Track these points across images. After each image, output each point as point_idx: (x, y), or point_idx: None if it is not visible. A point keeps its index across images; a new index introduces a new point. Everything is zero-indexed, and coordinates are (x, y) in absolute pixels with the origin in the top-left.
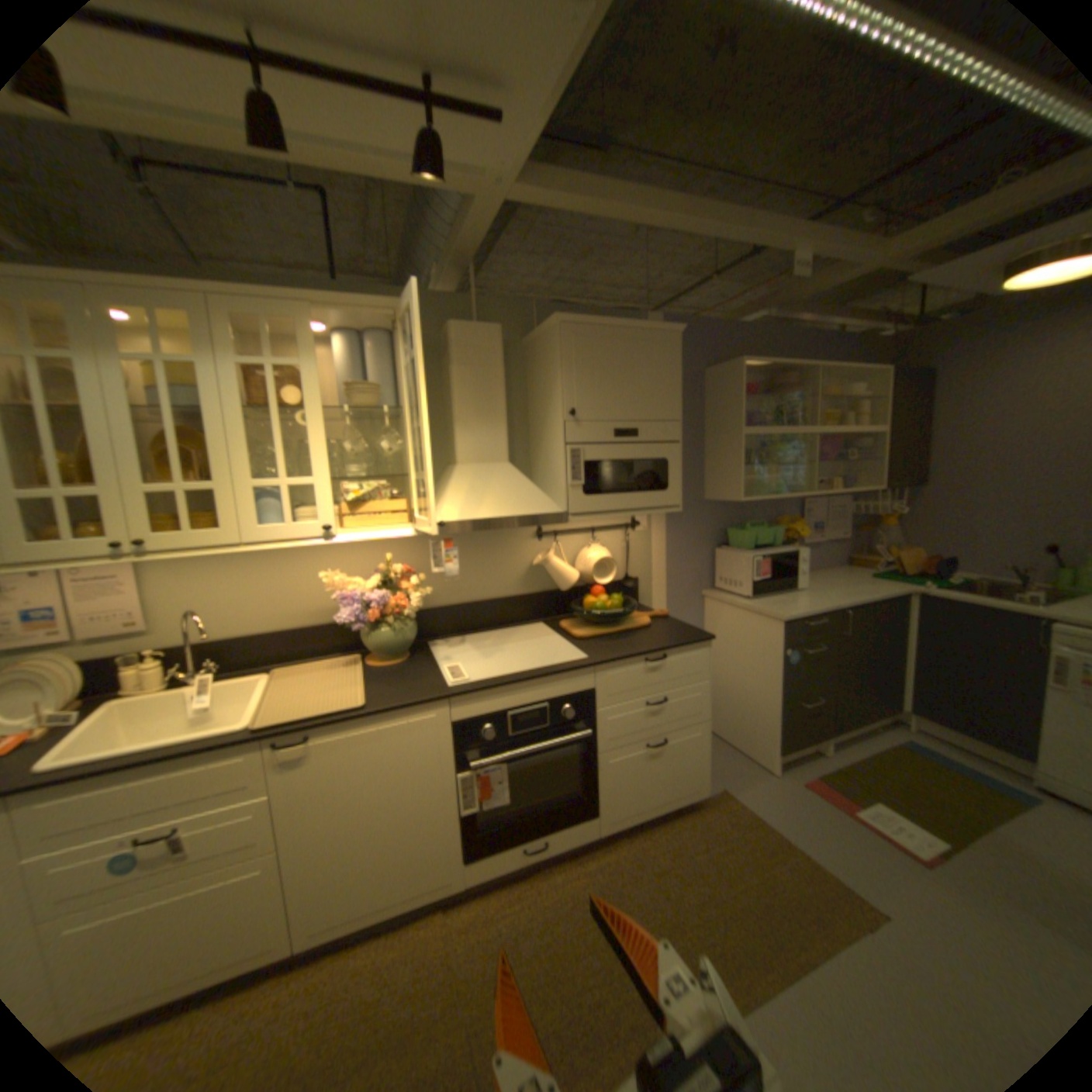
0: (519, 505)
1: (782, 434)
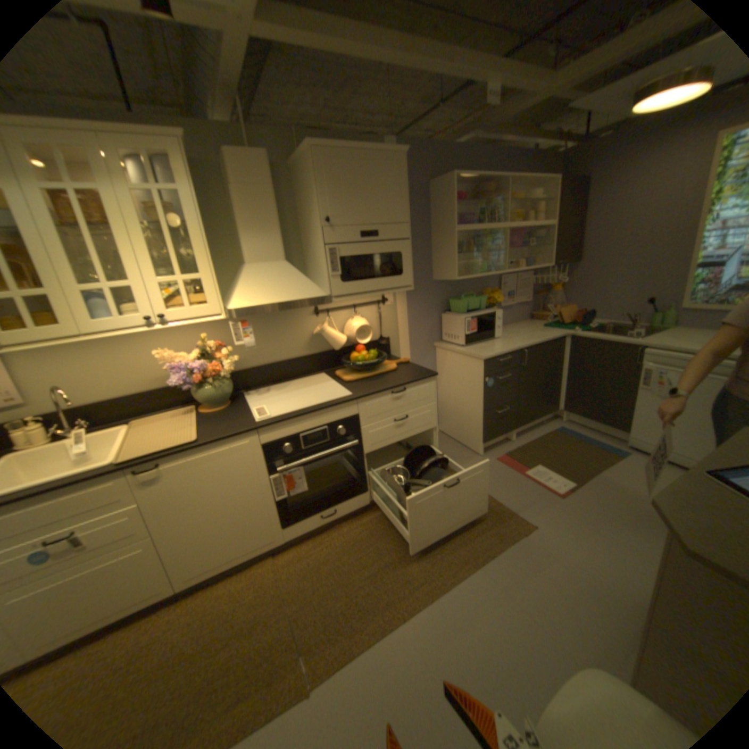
0: (295, 293)
1: (484, 230)
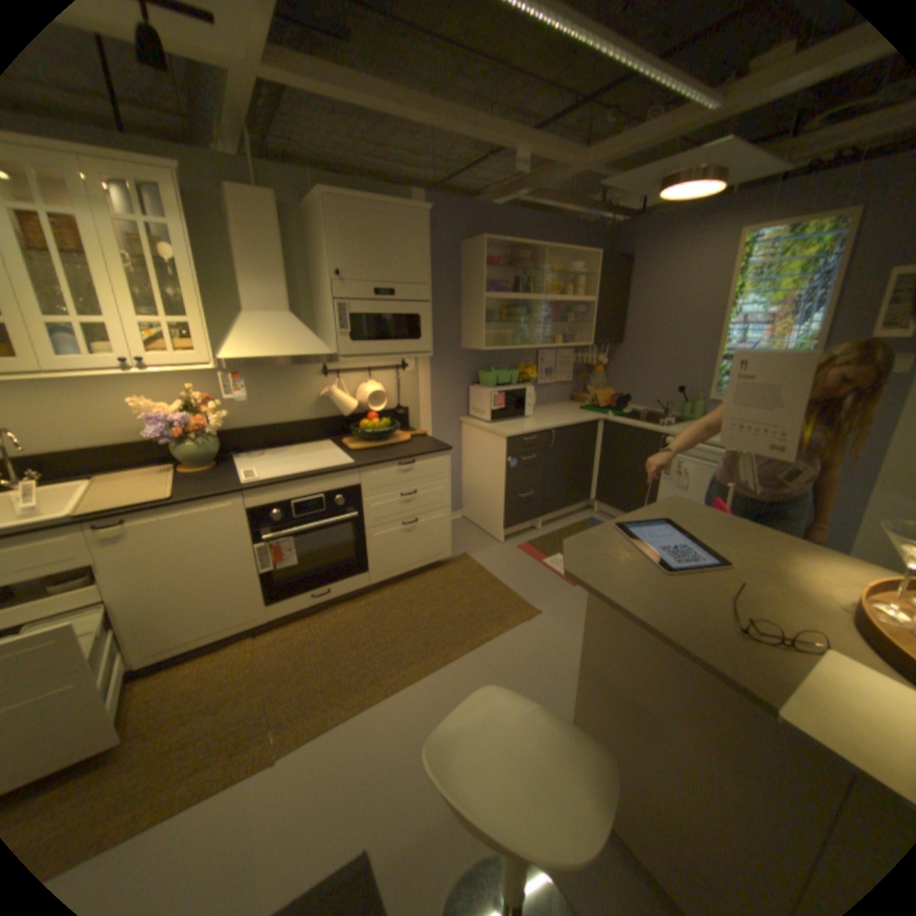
0: (297, 347)
1: (518, 299)
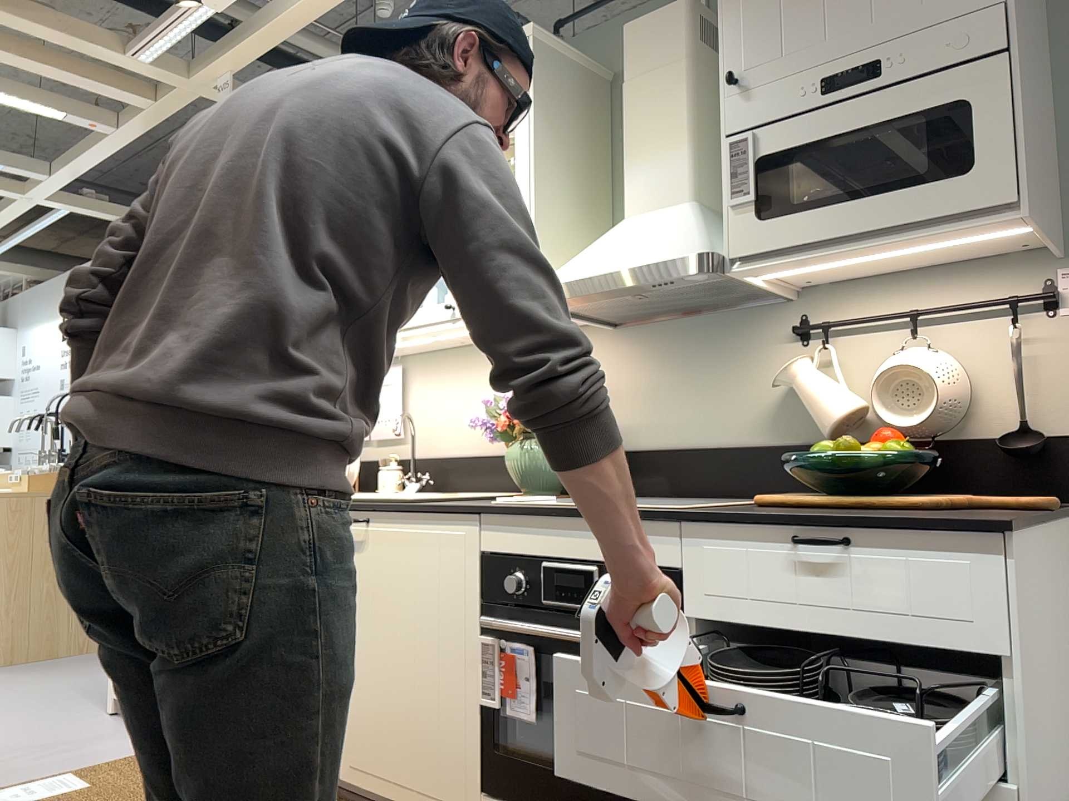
0: (646, 253)
1: None
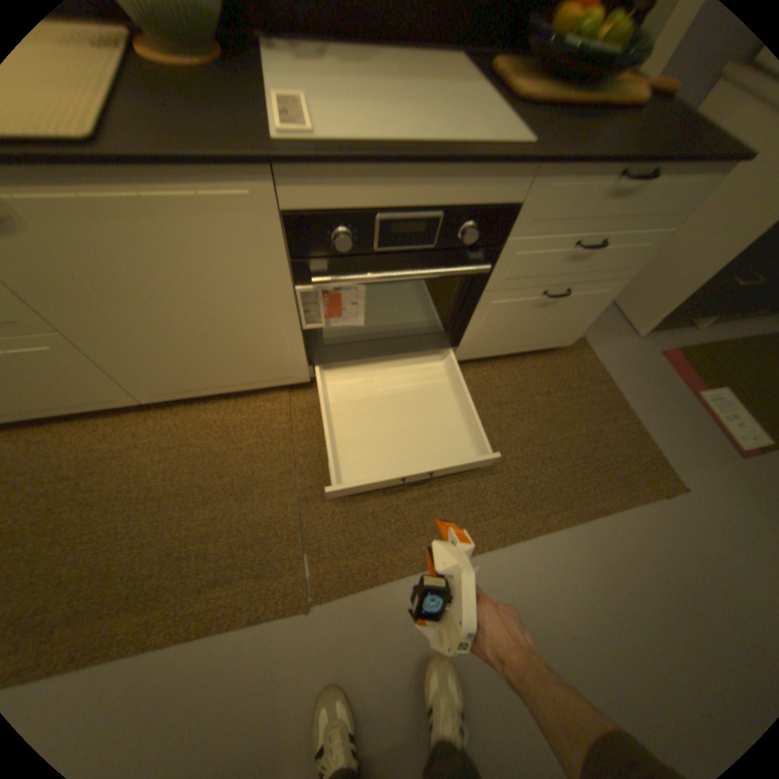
0: None
1: None
